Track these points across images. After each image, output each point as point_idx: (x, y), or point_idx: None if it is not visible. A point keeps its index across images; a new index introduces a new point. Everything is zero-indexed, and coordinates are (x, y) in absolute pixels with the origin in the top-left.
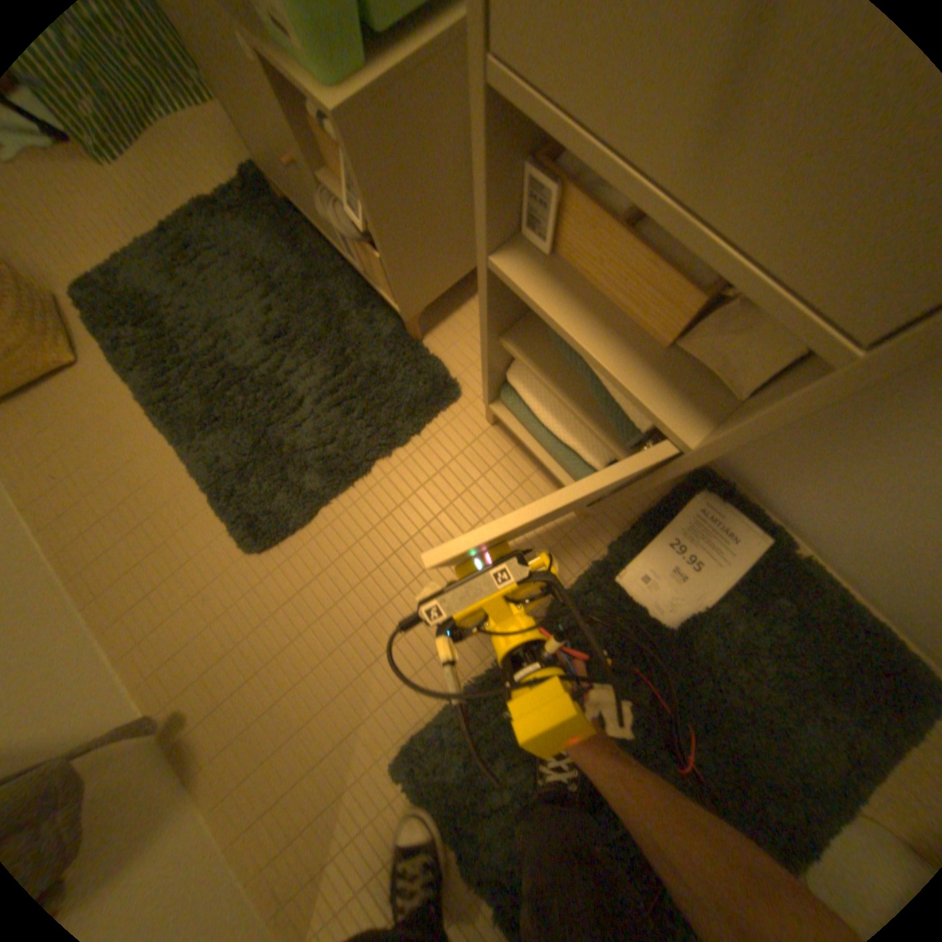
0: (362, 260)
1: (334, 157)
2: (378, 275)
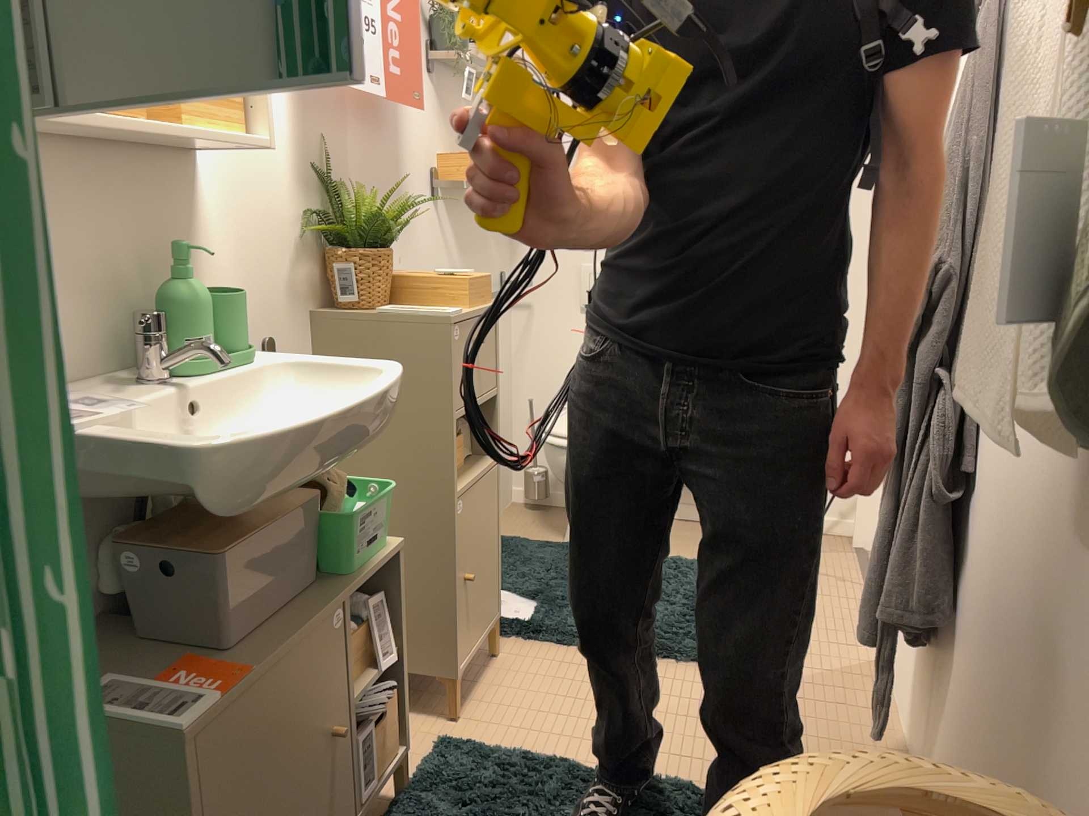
0: (379, 756)
1: (355, 656)
2: (391, 738)
